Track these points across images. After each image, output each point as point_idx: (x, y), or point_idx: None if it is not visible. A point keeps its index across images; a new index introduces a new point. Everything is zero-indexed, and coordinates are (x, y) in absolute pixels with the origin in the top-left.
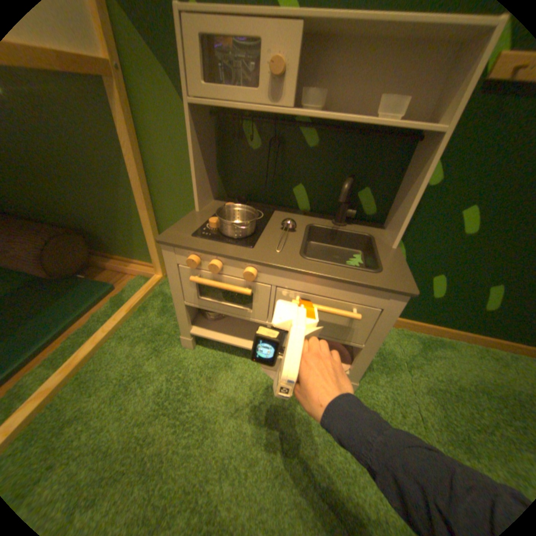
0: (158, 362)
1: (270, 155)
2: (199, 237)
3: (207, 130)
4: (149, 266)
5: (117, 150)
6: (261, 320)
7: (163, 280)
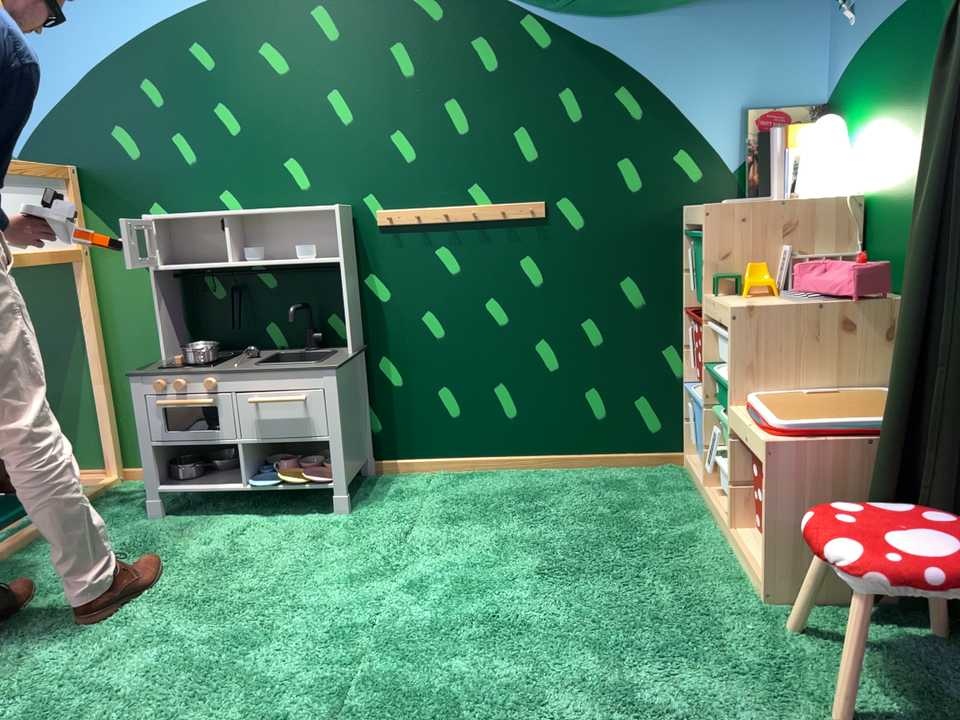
0: (117, 531)
1: (234, 301)
2: (162, 368)
3: (171, 290)
4: (96, 471)
5: (71, 324)
6: (229, 438)
7: (117, 483)
